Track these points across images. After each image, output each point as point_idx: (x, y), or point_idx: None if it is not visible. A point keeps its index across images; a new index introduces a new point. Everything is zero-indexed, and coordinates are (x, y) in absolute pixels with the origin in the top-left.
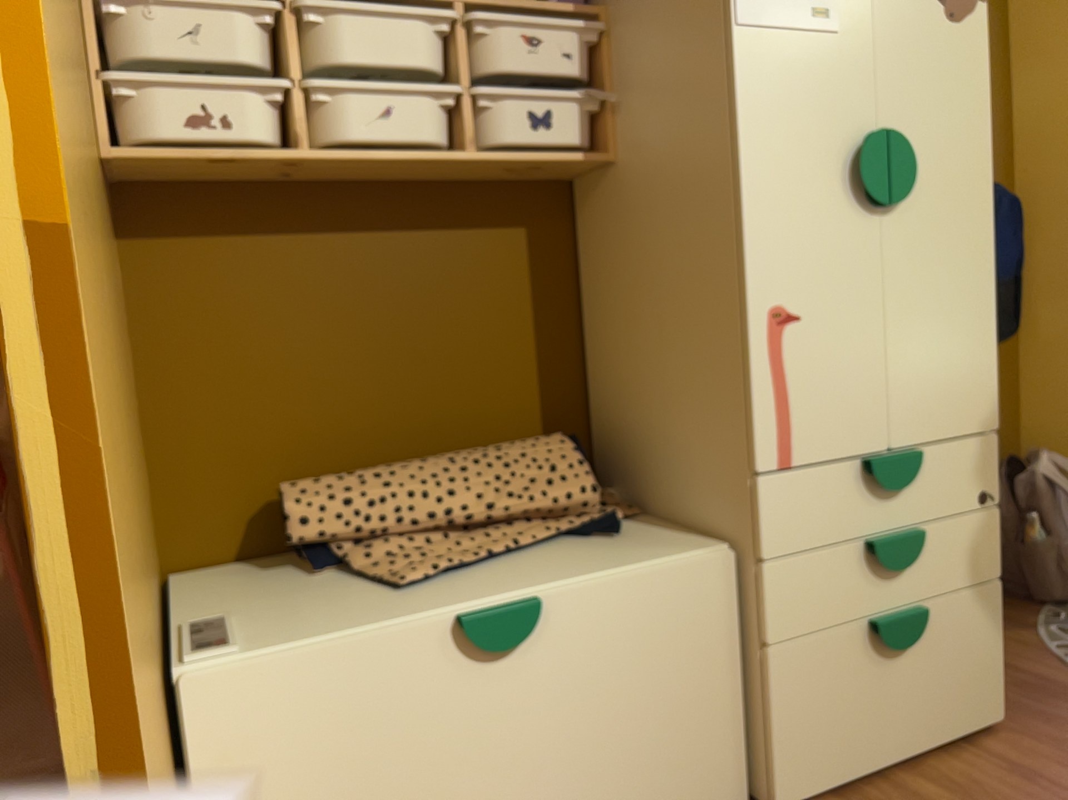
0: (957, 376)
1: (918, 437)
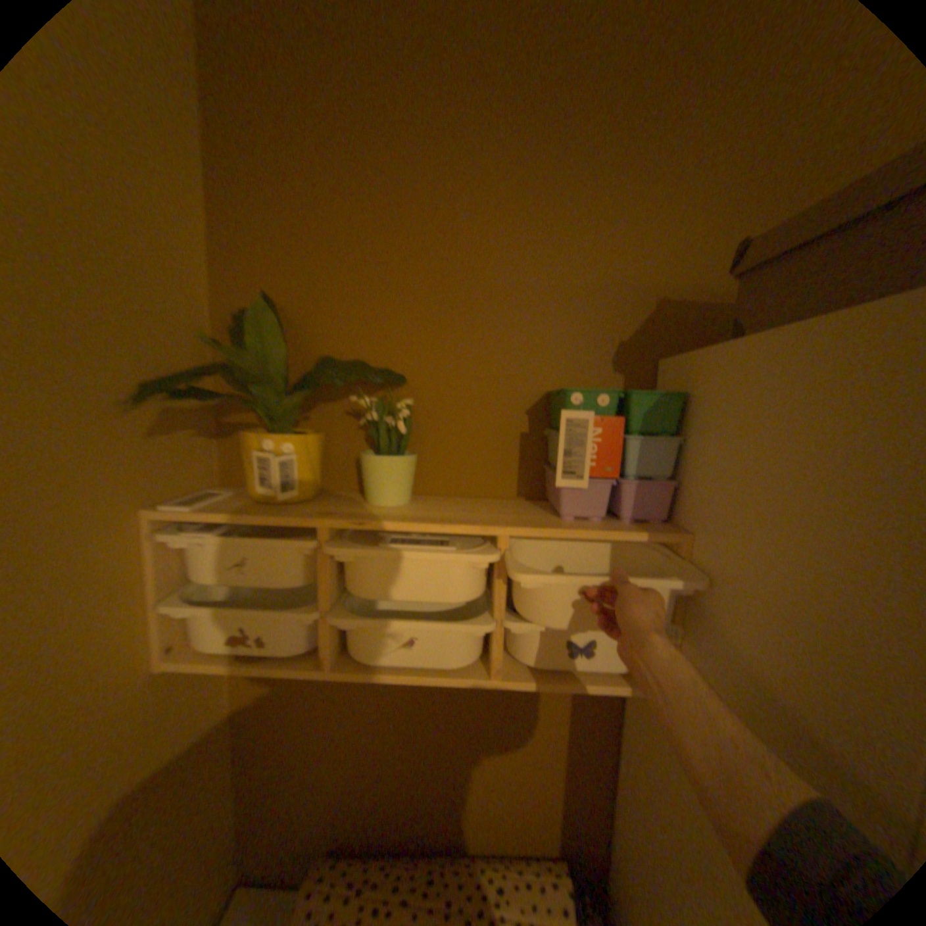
0: None
1: None
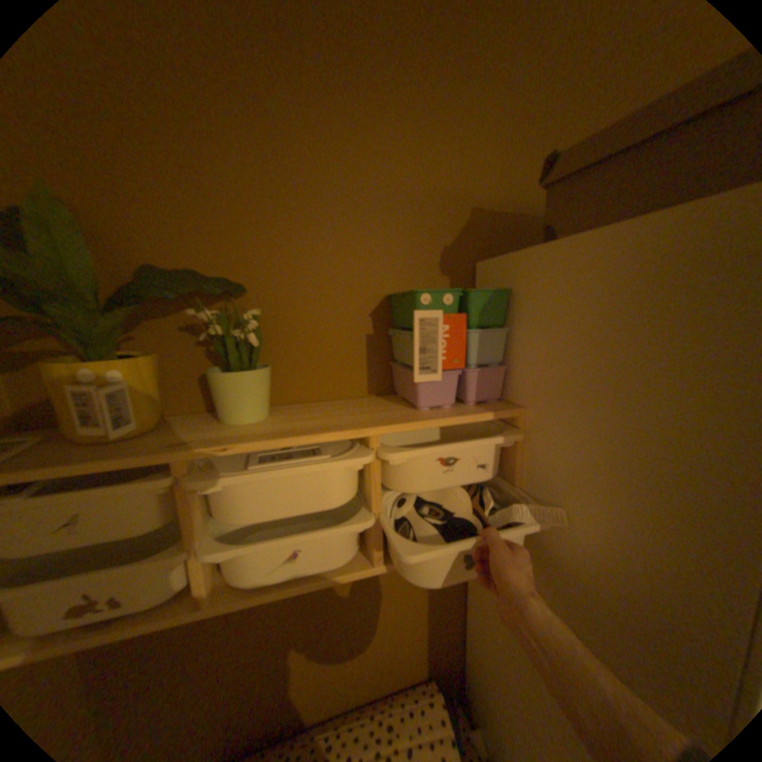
0: None
1: None
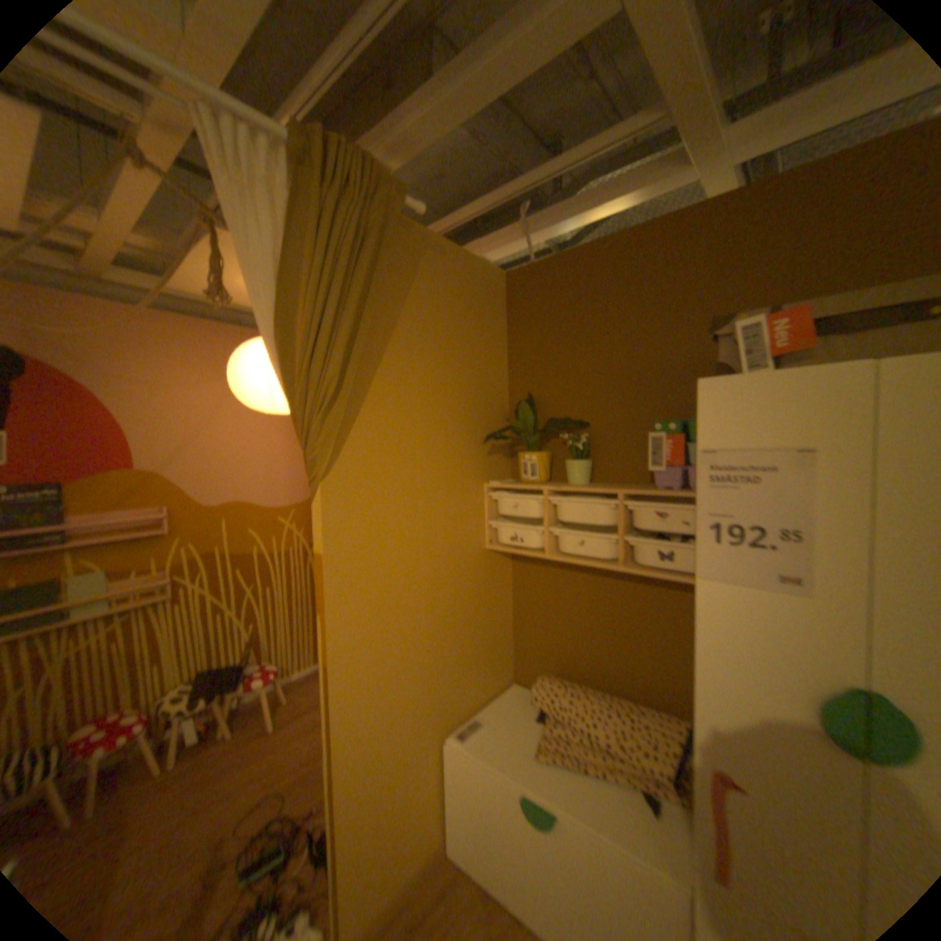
0: None
1: None
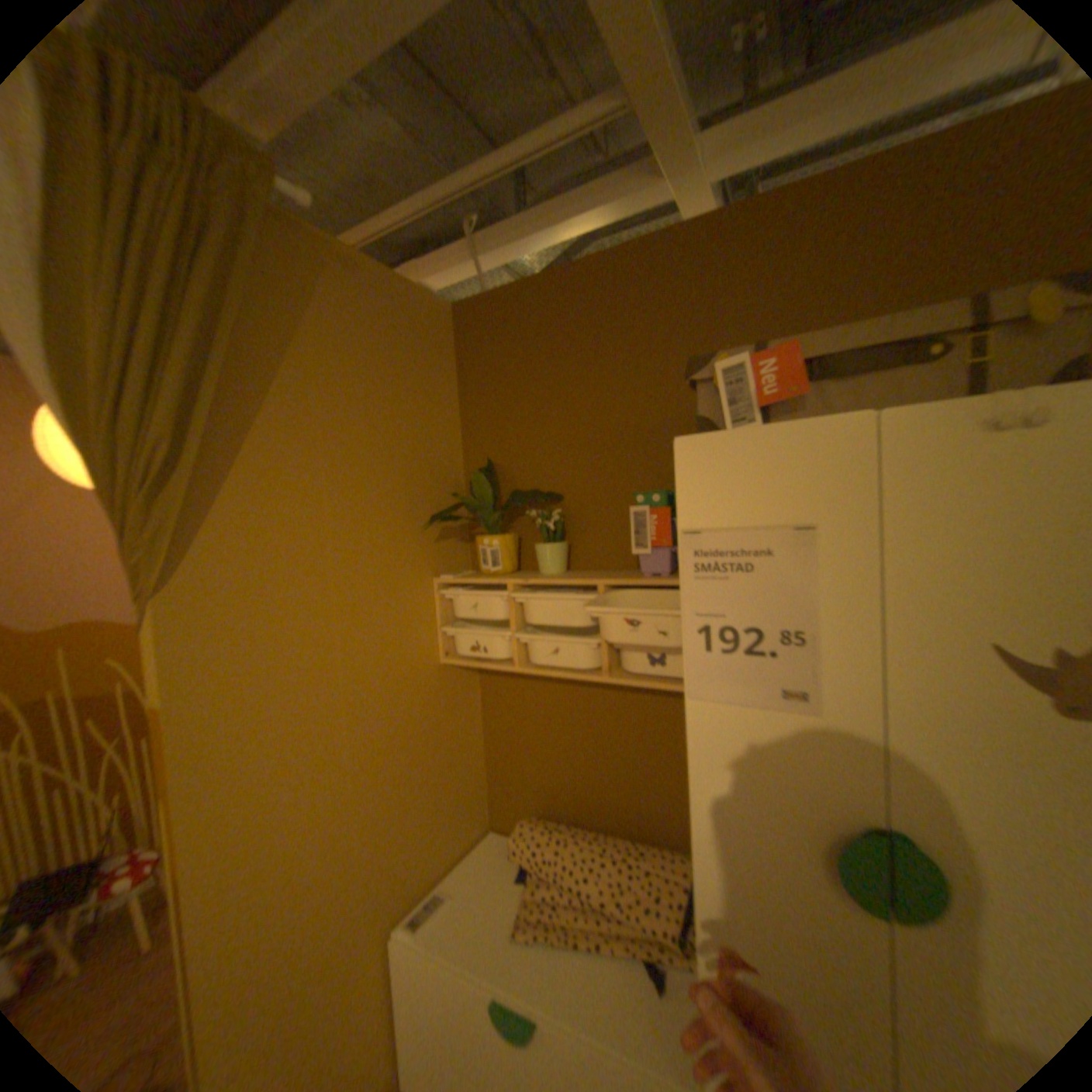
0: None
1: None
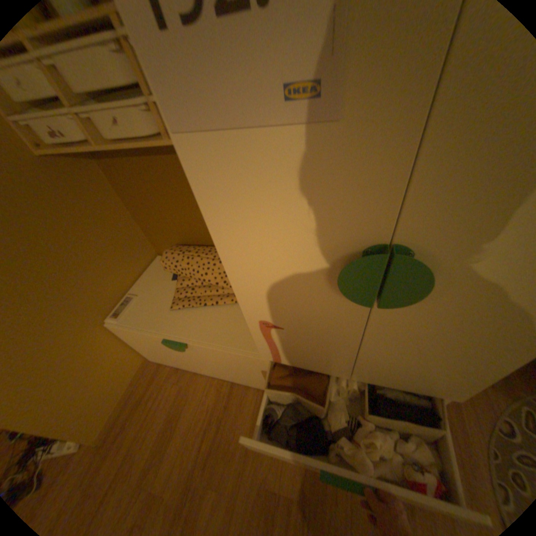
0: (425, 378)
1: (374, 382)
